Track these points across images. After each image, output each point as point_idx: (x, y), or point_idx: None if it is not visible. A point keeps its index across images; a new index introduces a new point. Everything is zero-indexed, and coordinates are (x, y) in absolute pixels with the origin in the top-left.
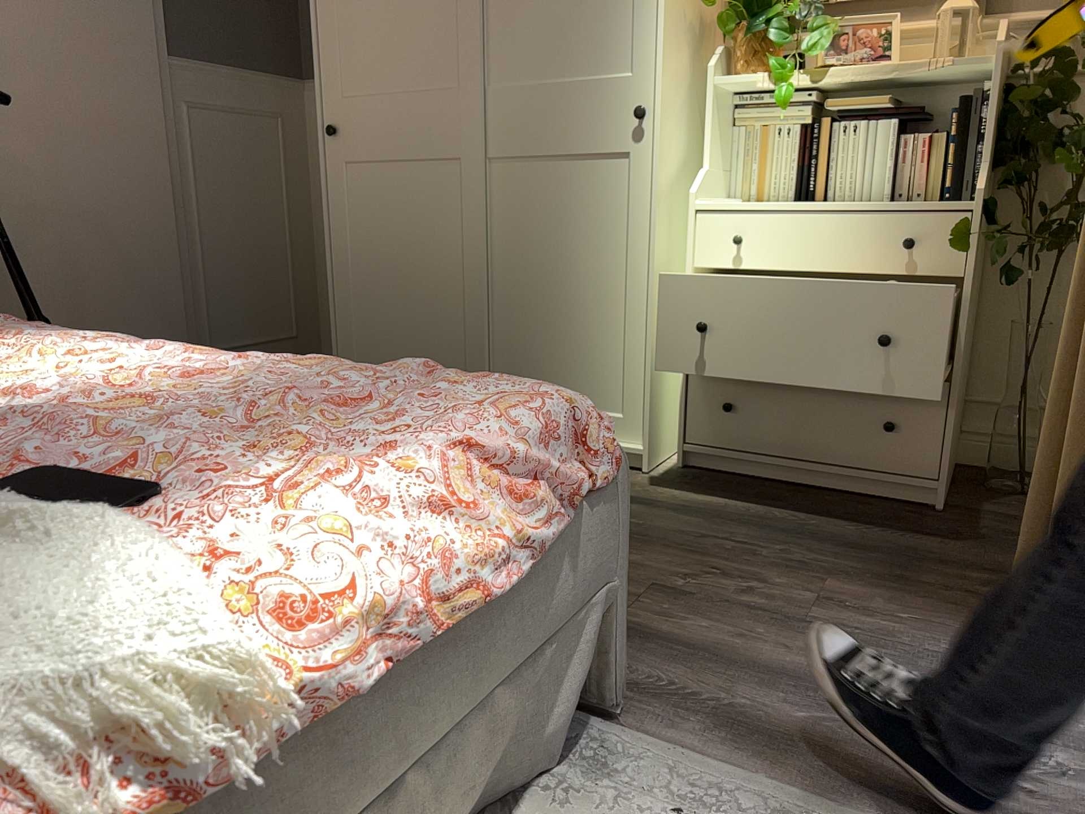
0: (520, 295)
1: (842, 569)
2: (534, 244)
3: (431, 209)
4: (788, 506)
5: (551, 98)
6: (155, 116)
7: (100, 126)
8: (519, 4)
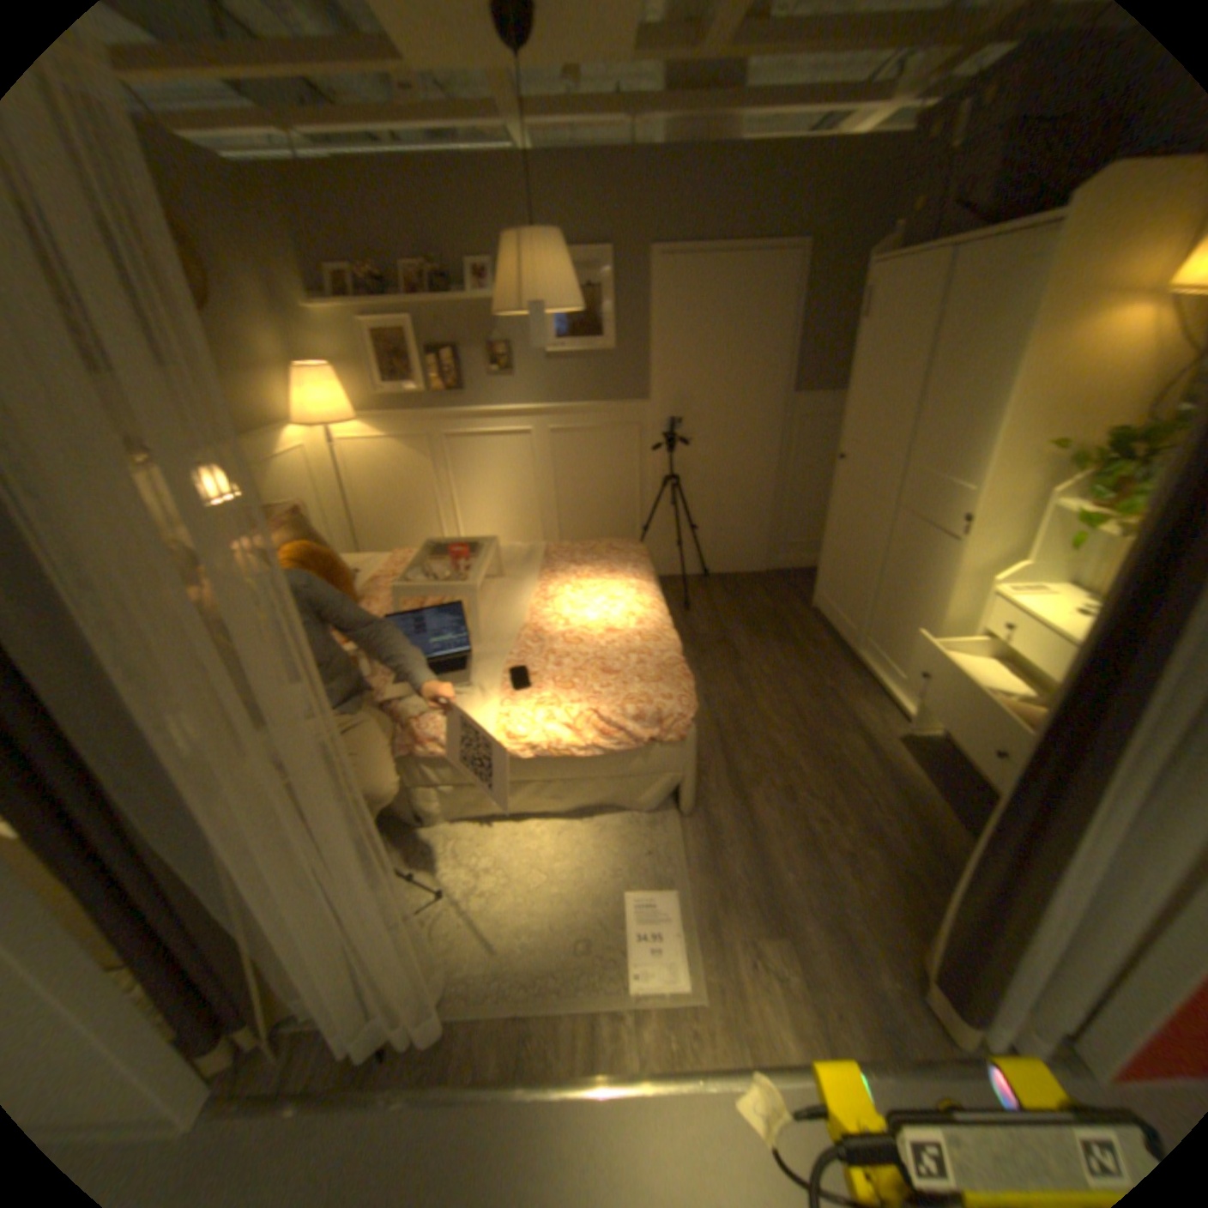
0: (894, 591)
1: (906, 852)
2: (907, 566)
3: (869, 520)
4: (961, 804)
5: (935, 483)
6: (775, 427)
7: (744, 436)
8: (937, 416)
